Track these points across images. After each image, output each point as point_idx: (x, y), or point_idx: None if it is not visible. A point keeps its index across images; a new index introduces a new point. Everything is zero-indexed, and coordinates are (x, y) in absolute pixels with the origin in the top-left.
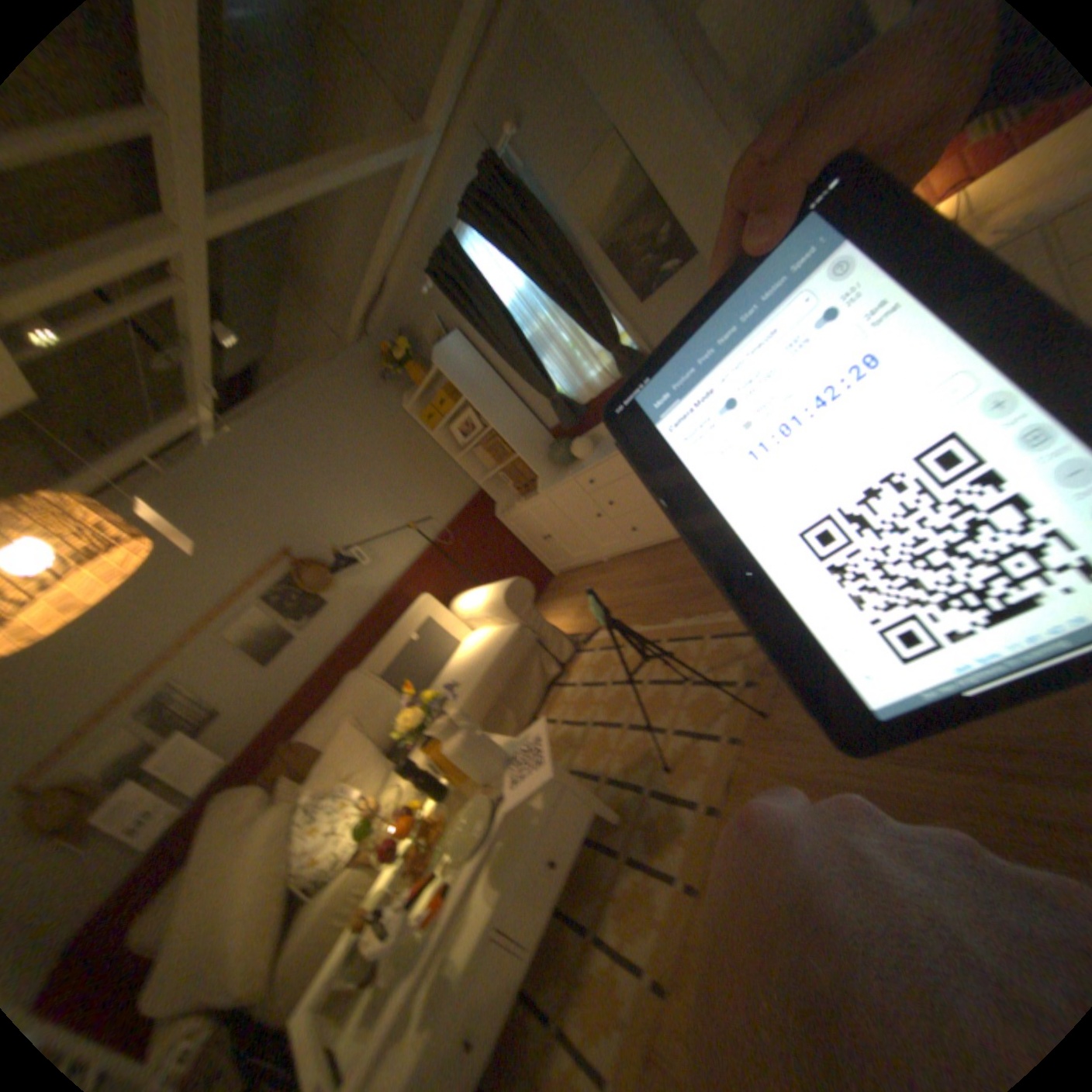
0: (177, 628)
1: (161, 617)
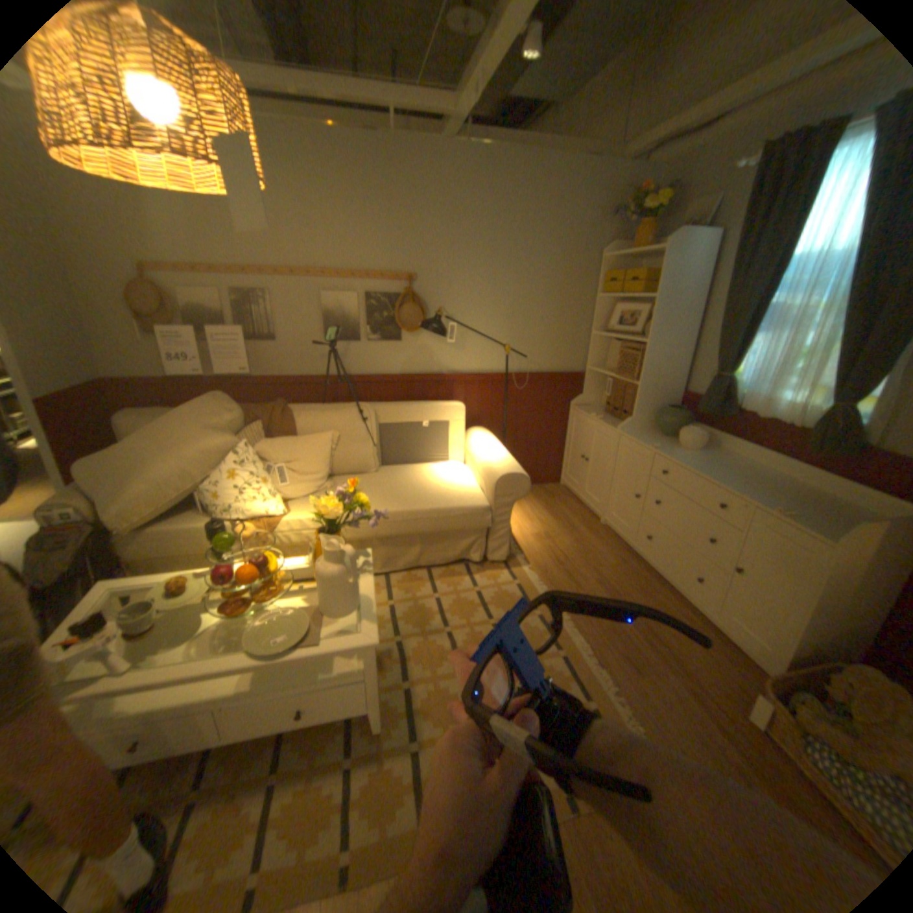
0: (301, 264)
1: (299, 247)
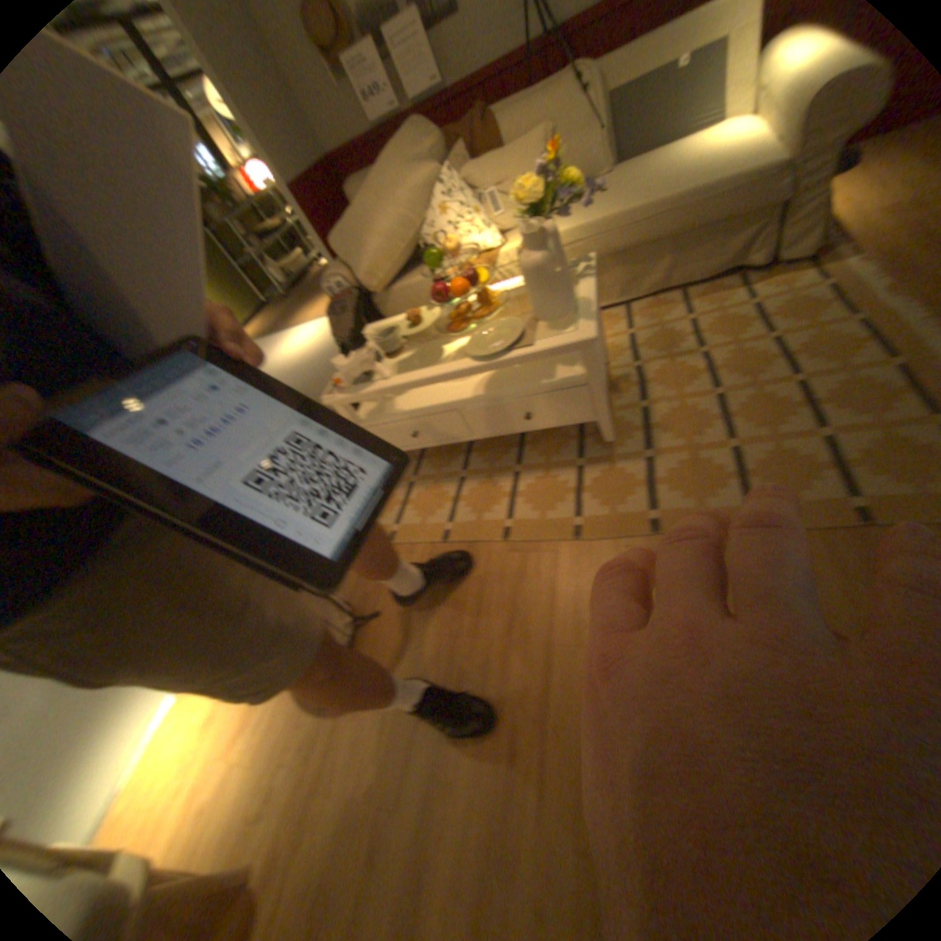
0: None
1: None
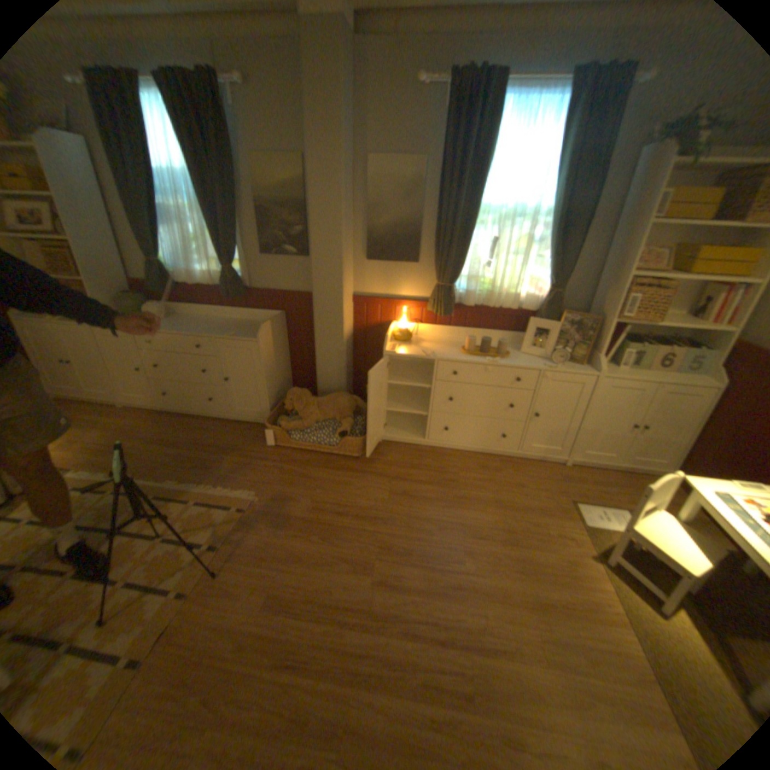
0: None
1: None
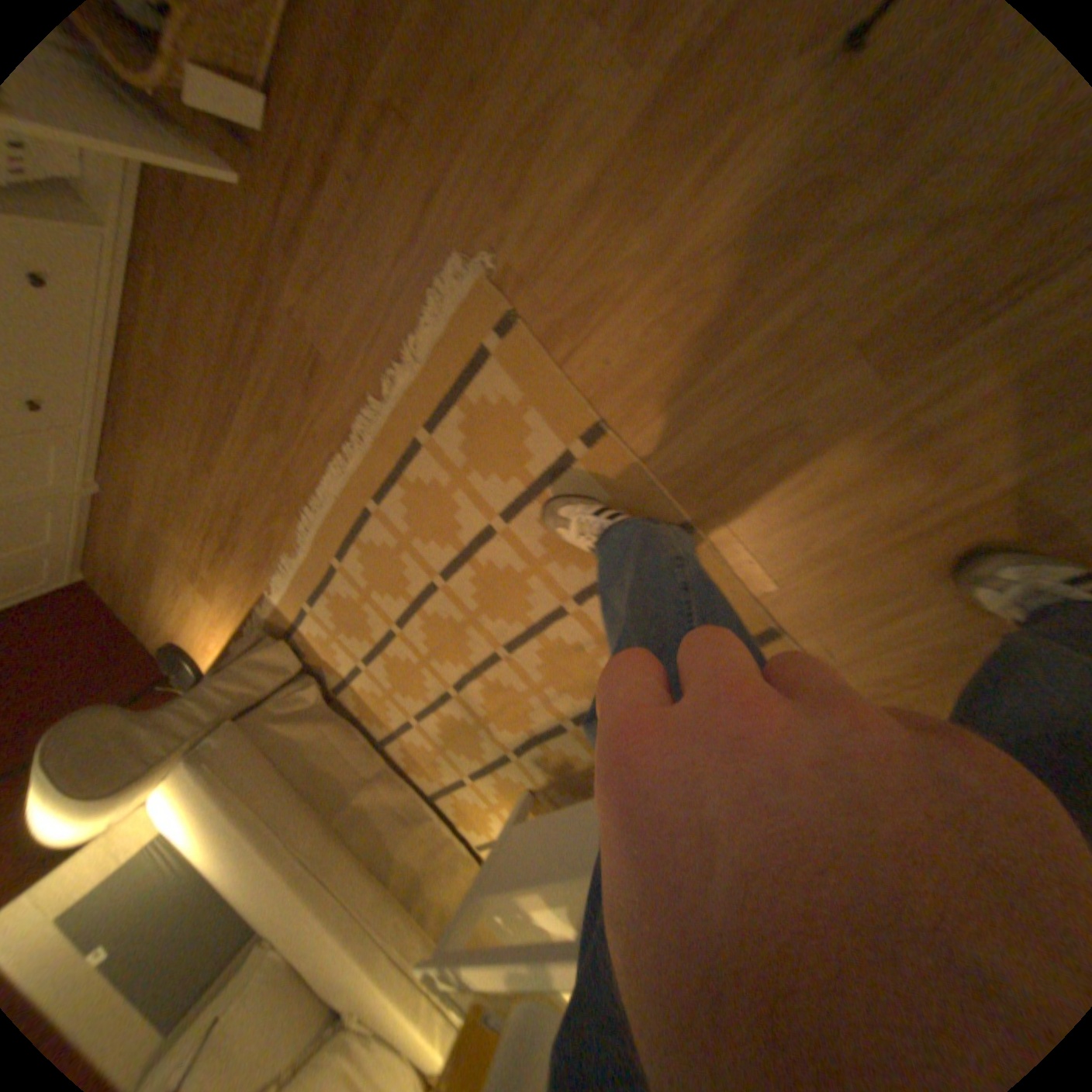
0: None
1: None
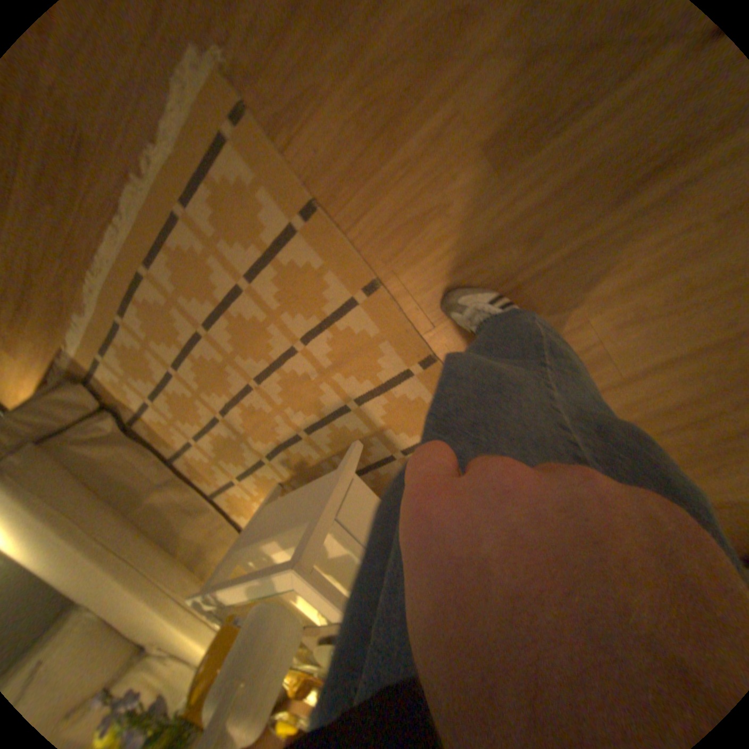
0: None
1: None
